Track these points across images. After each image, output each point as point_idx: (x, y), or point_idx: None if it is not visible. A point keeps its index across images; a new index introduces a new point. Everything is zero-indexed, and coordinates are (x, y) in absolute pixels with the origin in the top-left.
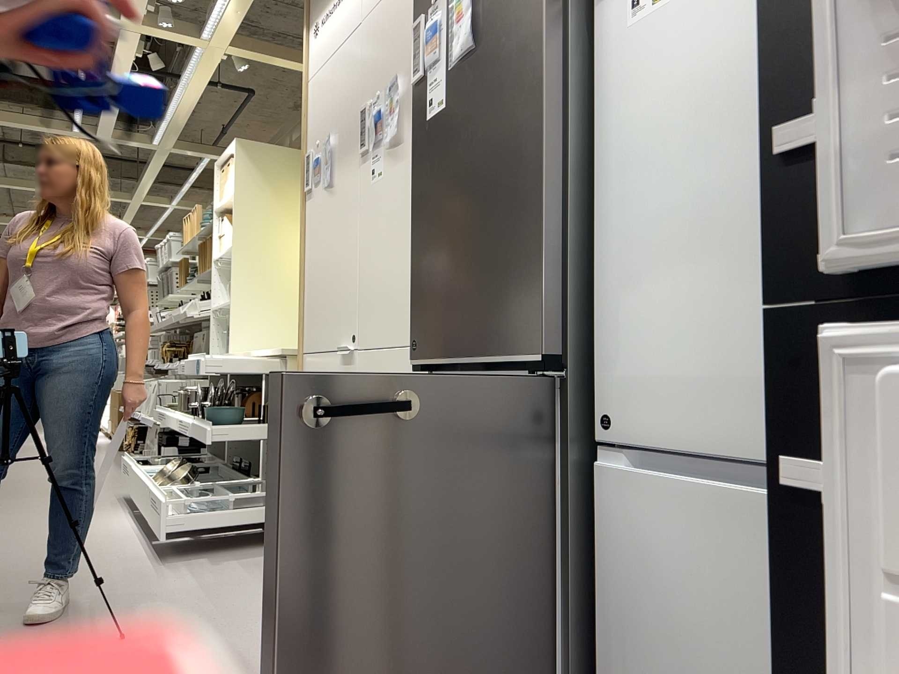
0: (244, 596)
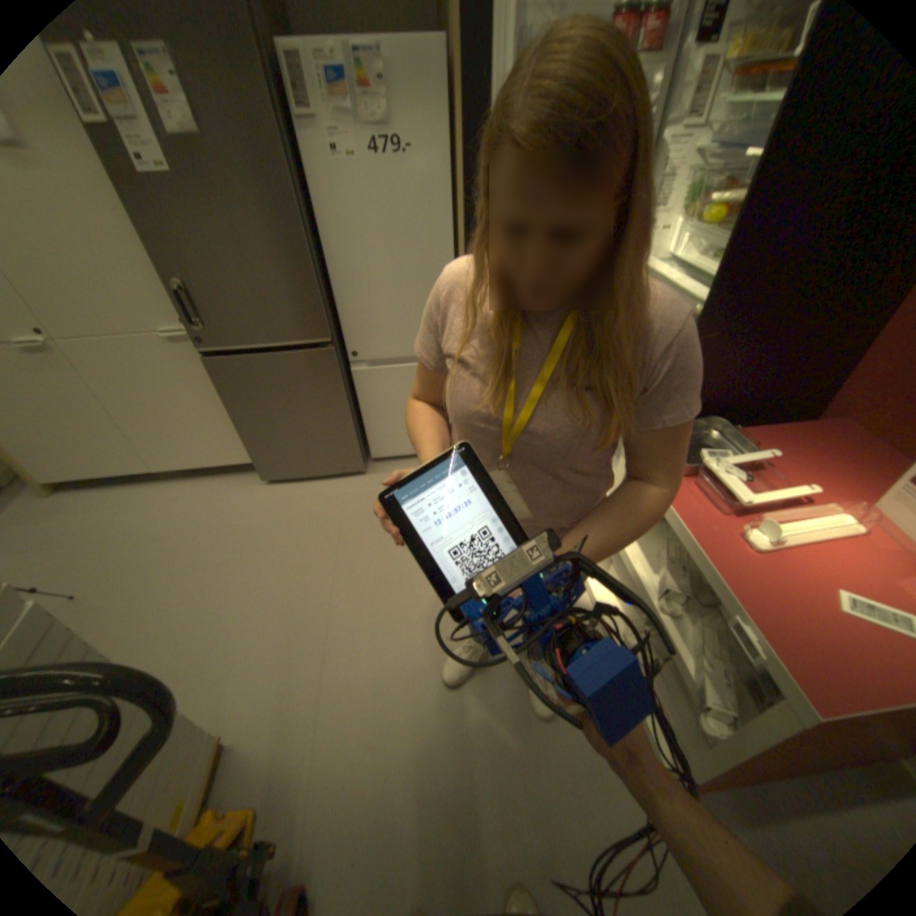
0: (73, 531)
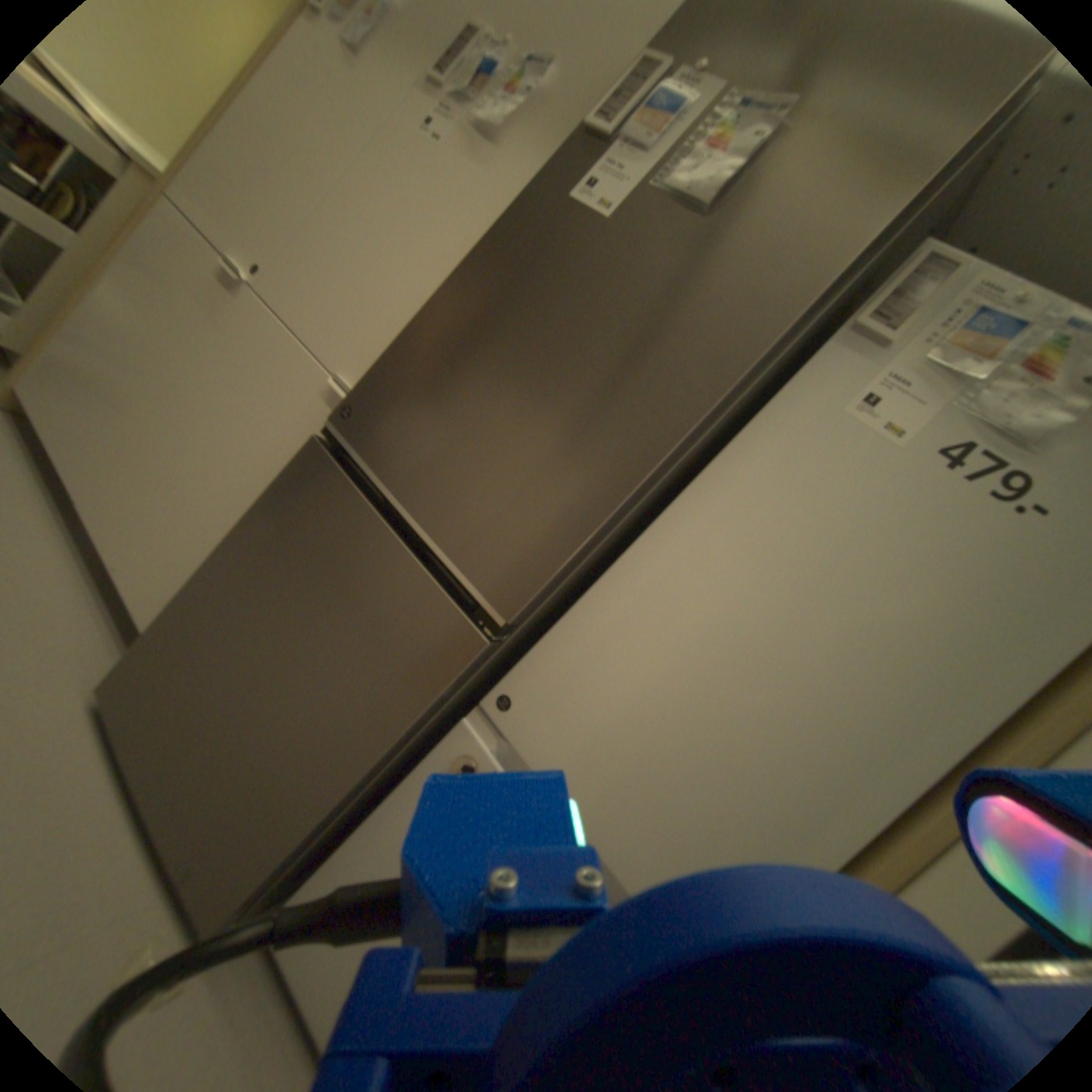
0: None
